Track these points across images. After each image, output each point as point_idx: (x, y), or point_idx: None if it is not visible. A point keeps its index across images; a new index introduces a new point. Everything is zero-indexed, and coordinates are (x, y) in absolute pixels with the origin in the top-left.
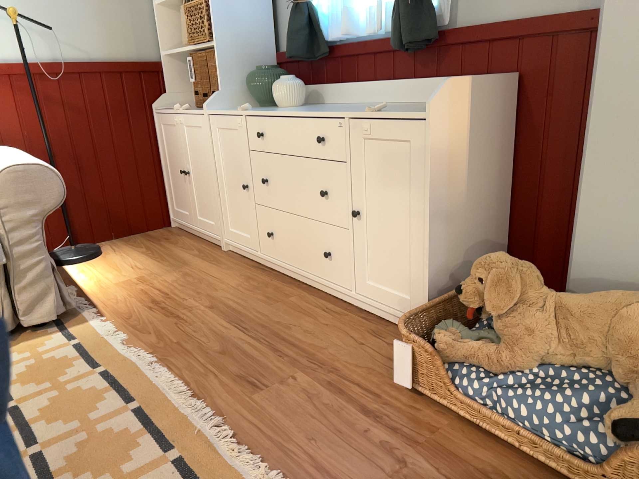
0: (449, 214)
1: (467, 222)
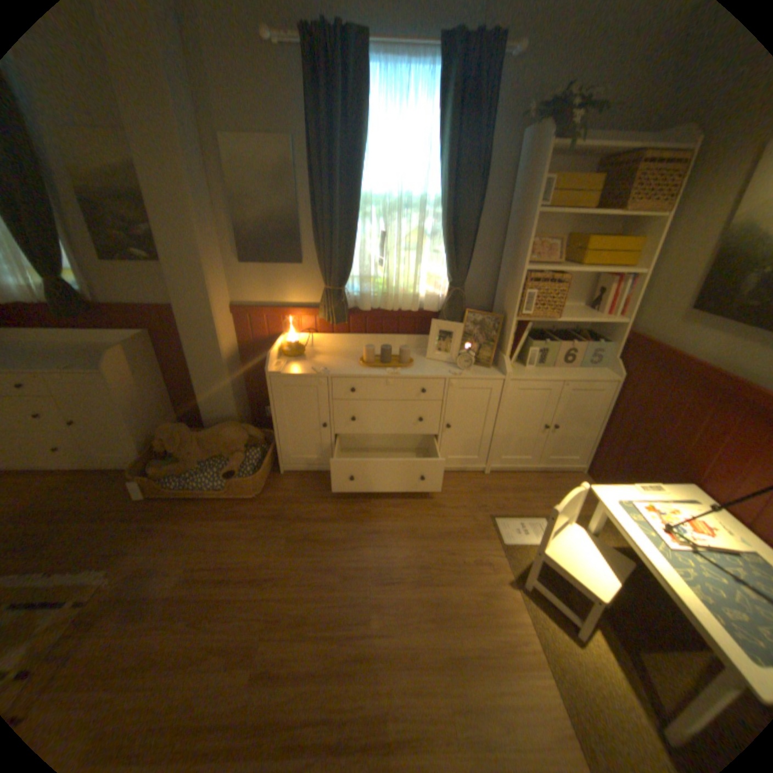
0: (133, 411)
1: (145, 409)
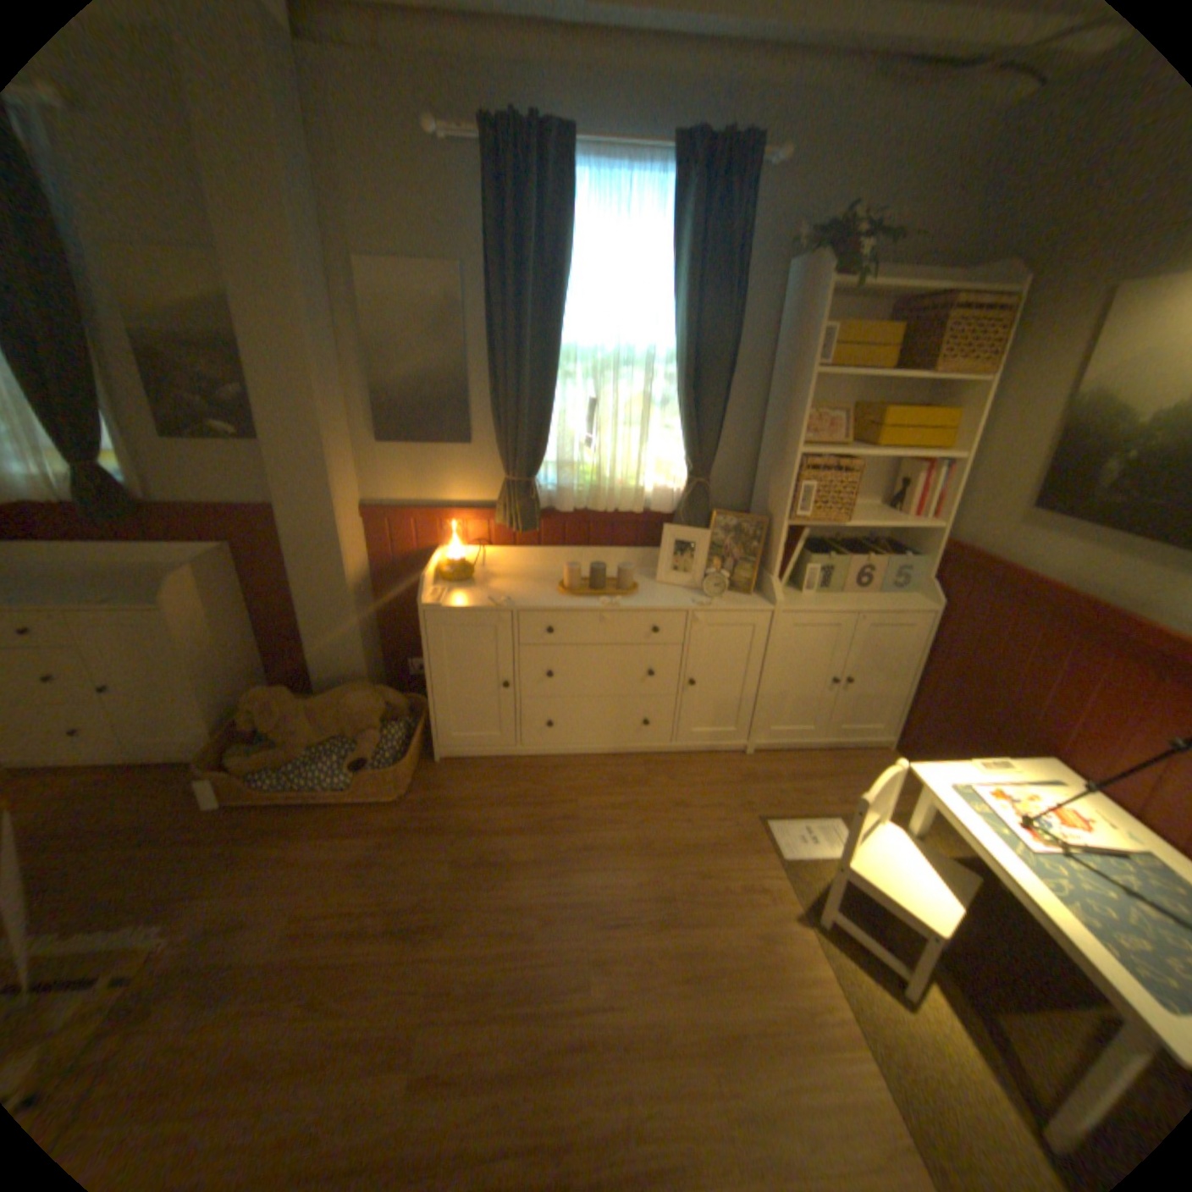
0: (205, 668)
1: (222, 666)
